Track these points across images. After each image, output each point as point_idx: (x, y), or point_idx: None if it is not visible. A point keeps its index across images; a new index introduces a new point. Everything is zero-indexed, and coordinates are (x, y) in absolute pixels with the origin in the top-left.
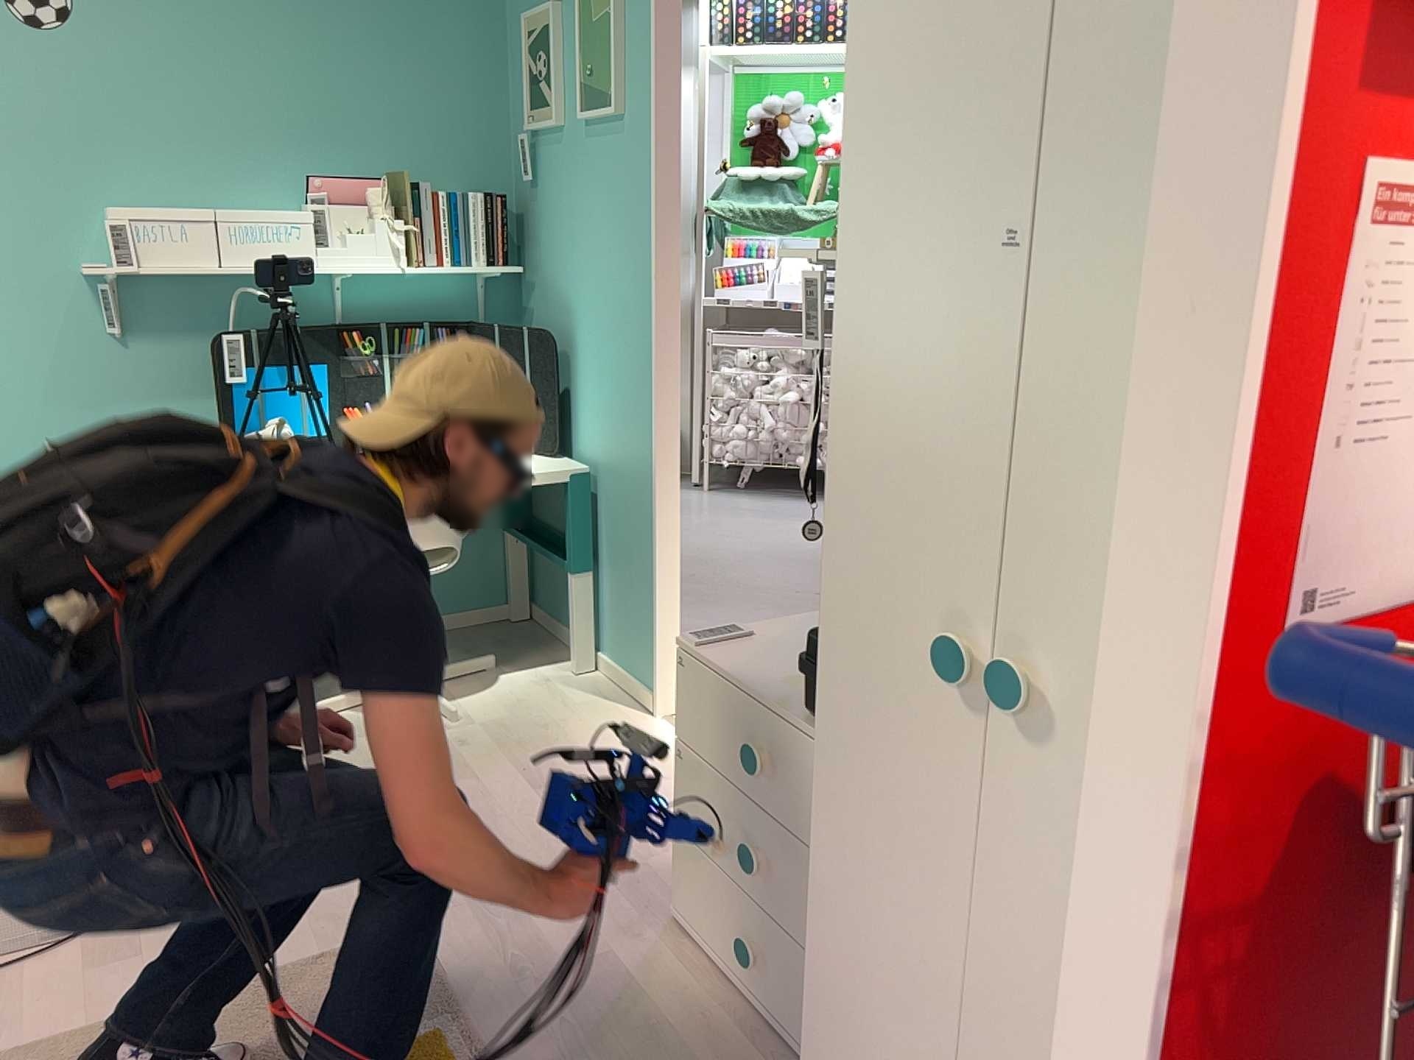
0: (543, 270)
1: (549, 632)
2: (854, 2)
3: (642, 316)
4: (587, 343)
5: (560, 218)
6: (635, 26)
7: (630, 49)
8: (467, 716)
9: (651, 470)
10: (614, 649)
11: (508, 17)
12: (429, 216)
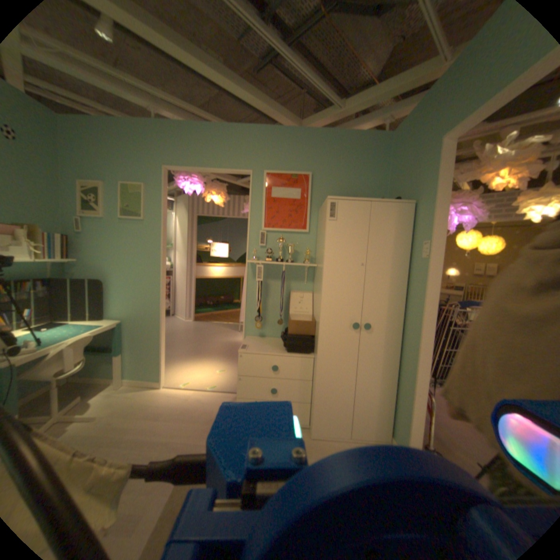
0: (84, 261)
1: (84, 384)
2: (327, 229)
3: (154, 276)
4: (116, 284)
5: (99, 246)
6: (151, 199)
7: (148, 205)
8: (95, 418)
9: (158, 318)
10: (131, 377)
11: (60, 177)
12: (40, 242)
